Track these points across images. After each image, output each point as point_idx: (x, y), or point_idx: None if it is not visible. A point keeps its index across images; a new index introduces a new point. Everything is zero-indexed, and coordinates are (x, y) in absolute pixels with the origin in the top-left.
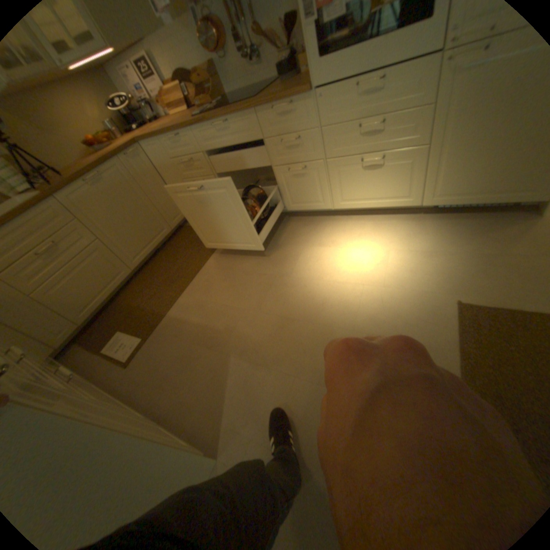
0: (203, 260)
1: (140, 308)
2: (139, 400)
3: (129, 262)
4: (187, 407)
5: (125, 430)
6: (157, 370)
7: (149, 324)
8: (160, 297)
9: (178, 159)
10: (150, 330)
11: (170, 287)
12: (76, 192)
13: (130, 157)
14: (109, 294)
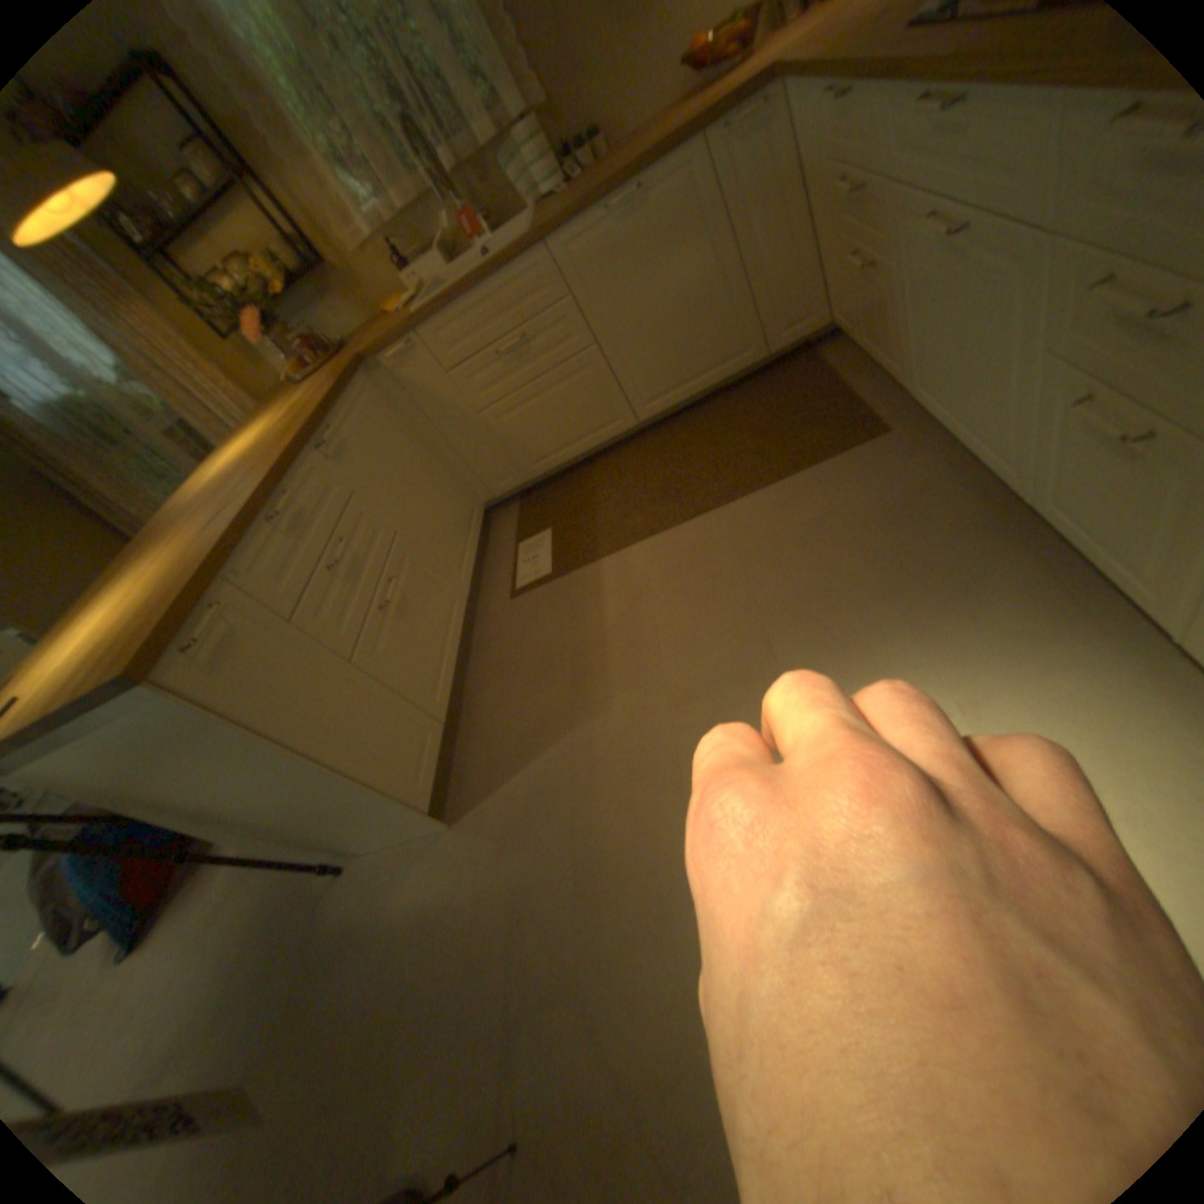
0: (739, 488)
1: (596, 511)
2: (484, 661)
3: (639, 405)
4: (492, 733)
5: (308, 747)
6: (522, 643)
7: (577, 555)
8: (625, 515)
9: (841, 171)
10: (569, 568)
11: (650, 508)
12: (586, 236)
13: (739, 133)
14: (587, 450)
